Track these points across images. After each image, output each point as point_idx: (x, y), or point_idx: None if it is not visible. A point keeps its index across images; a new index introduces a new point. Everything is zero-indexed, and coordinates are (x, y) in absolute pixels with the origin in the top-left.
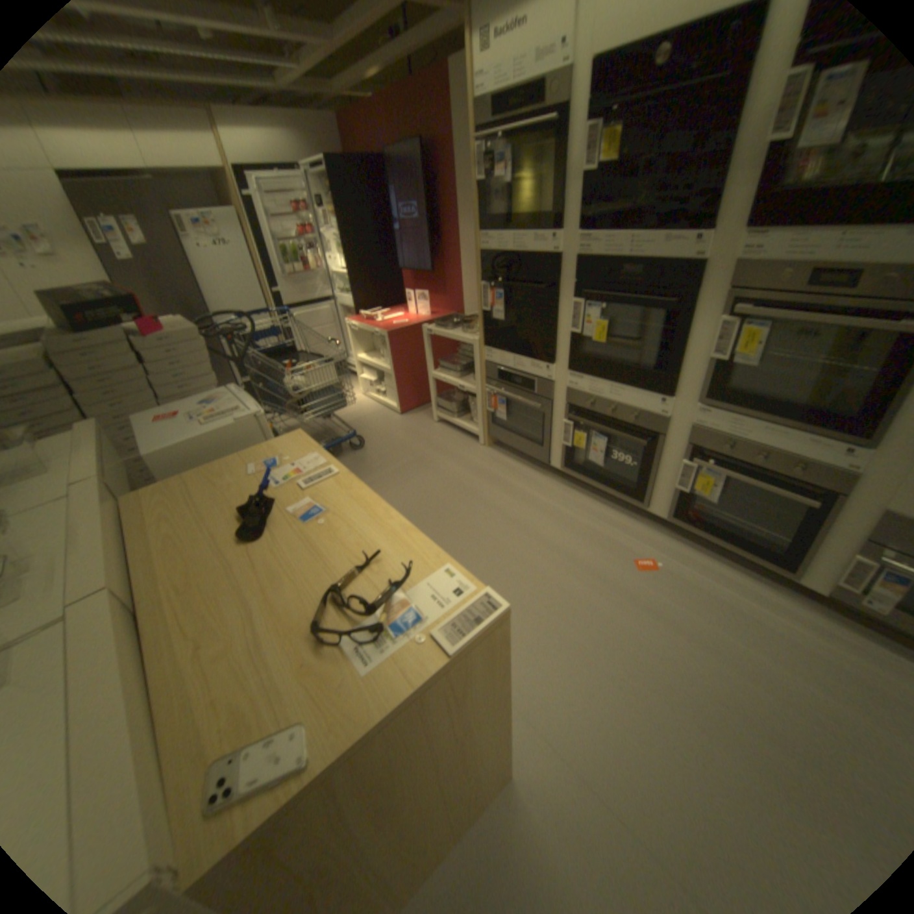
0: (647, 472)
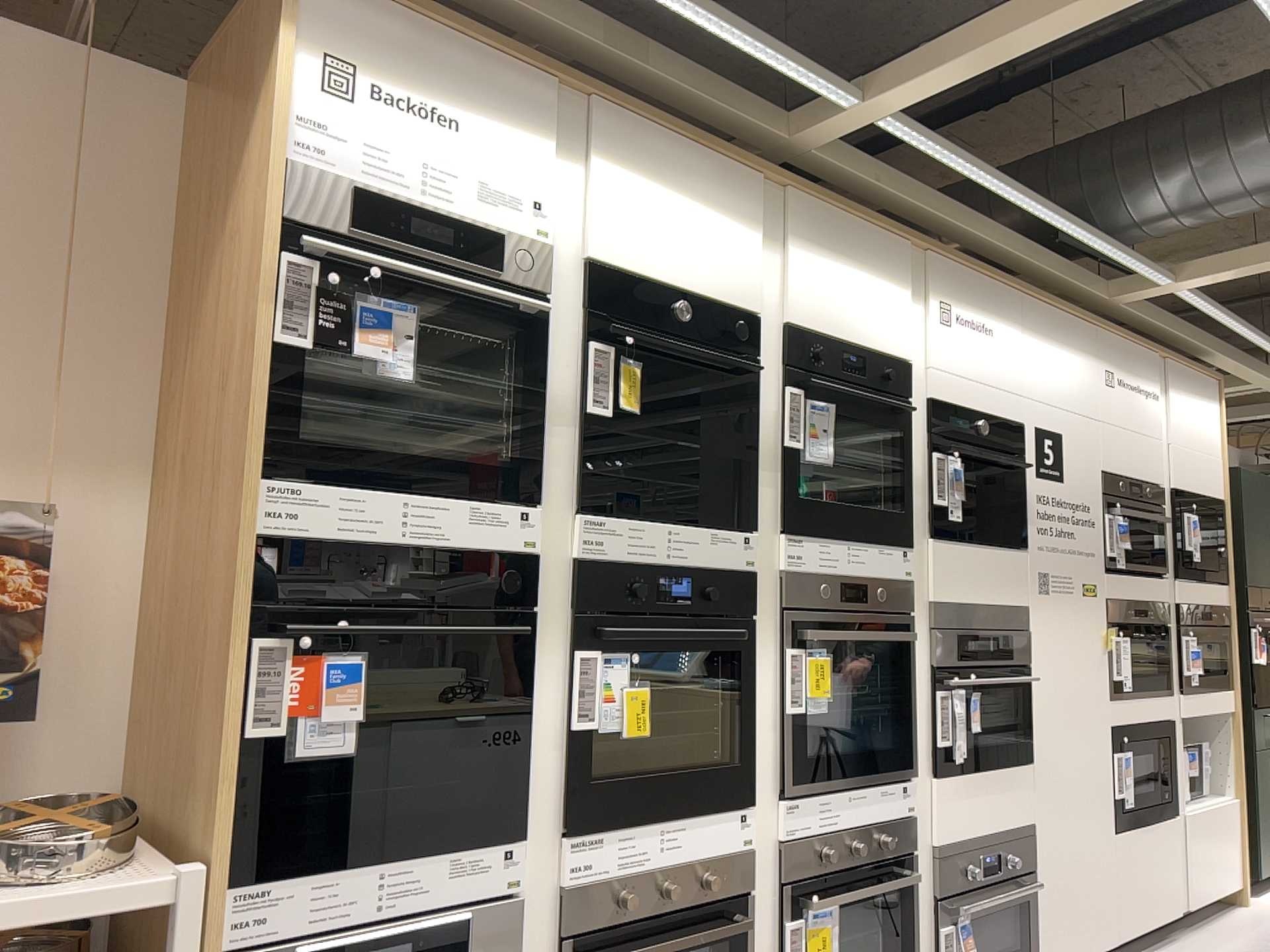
0: None
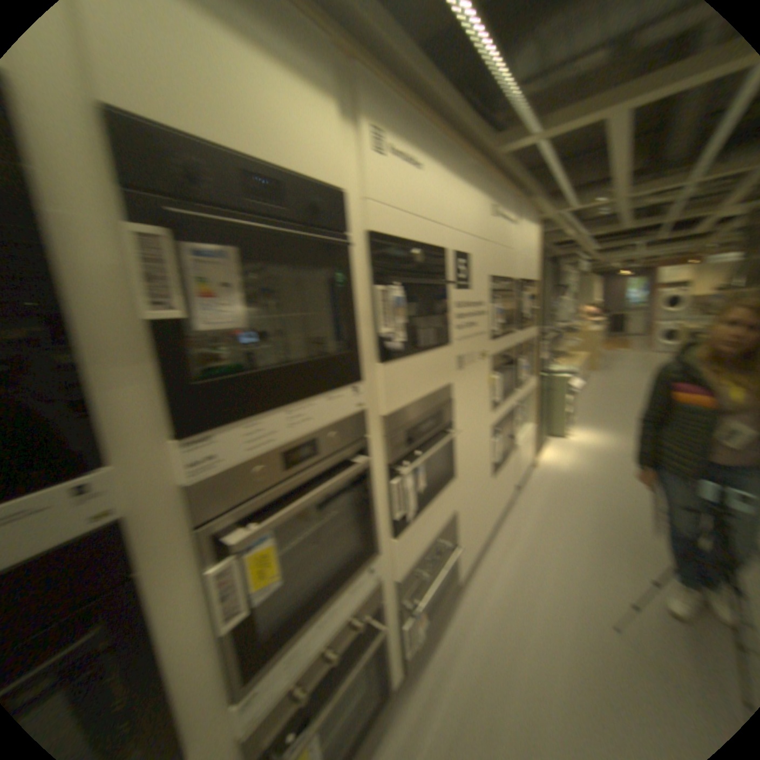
0: None
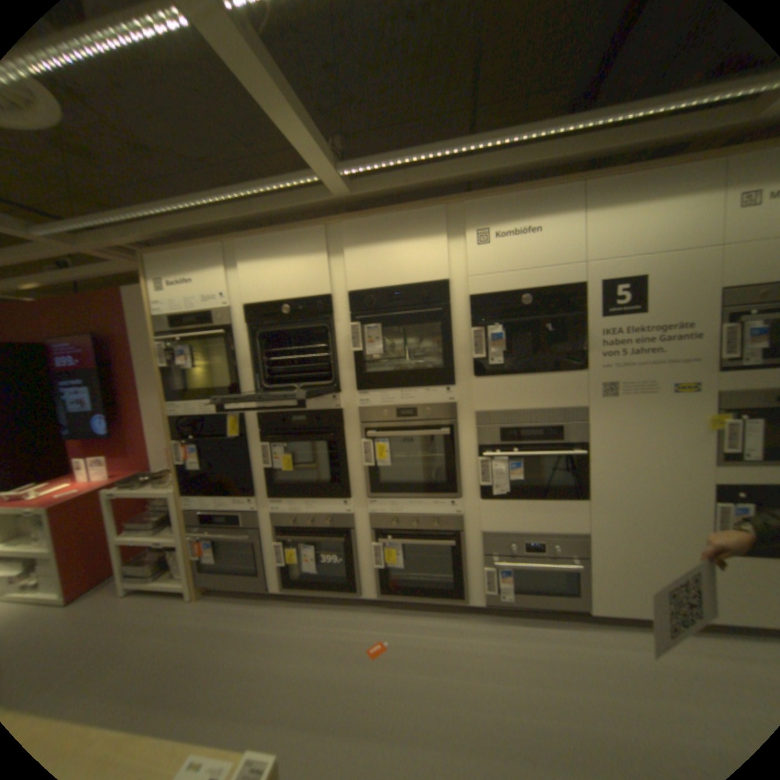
0: (349, 564)
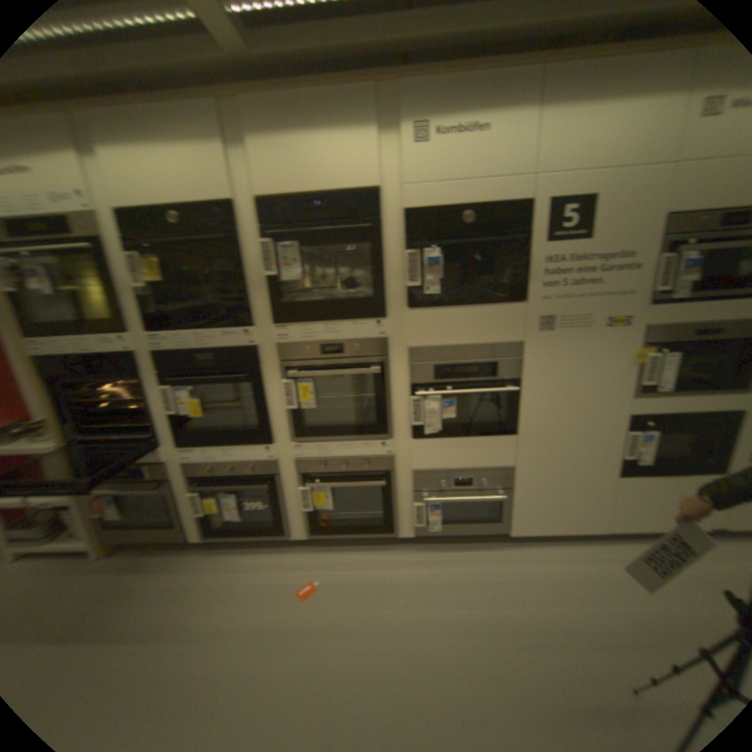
0: (274, 510)
